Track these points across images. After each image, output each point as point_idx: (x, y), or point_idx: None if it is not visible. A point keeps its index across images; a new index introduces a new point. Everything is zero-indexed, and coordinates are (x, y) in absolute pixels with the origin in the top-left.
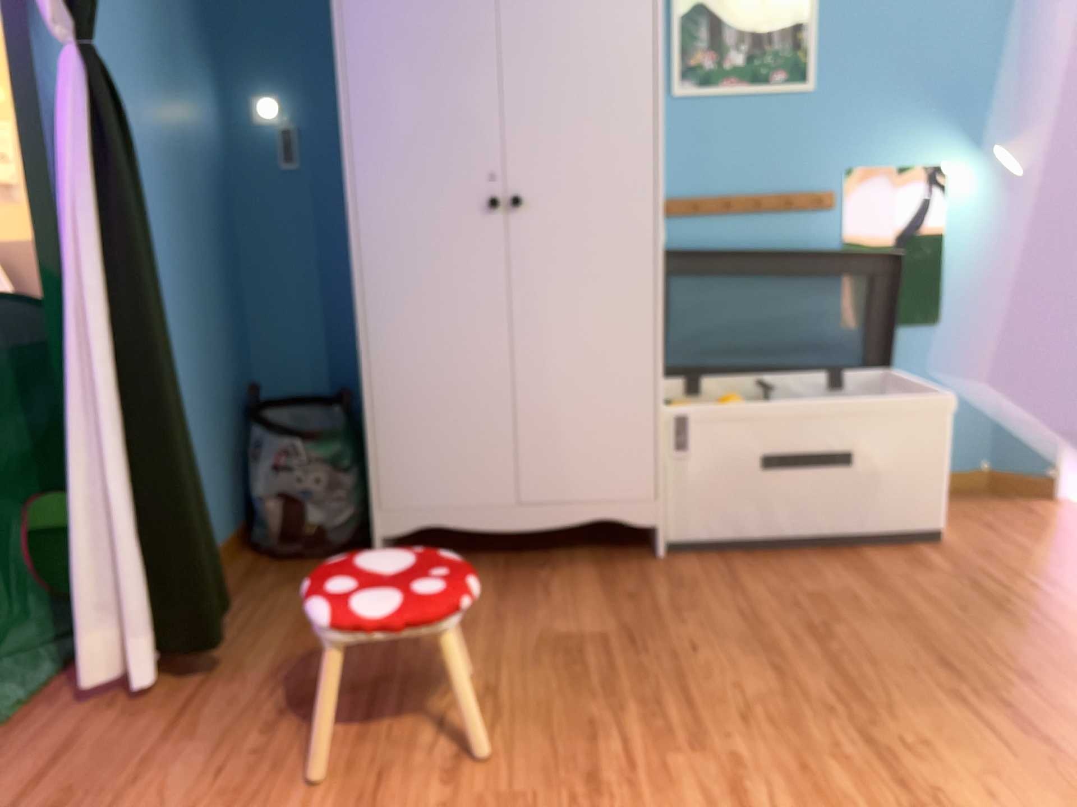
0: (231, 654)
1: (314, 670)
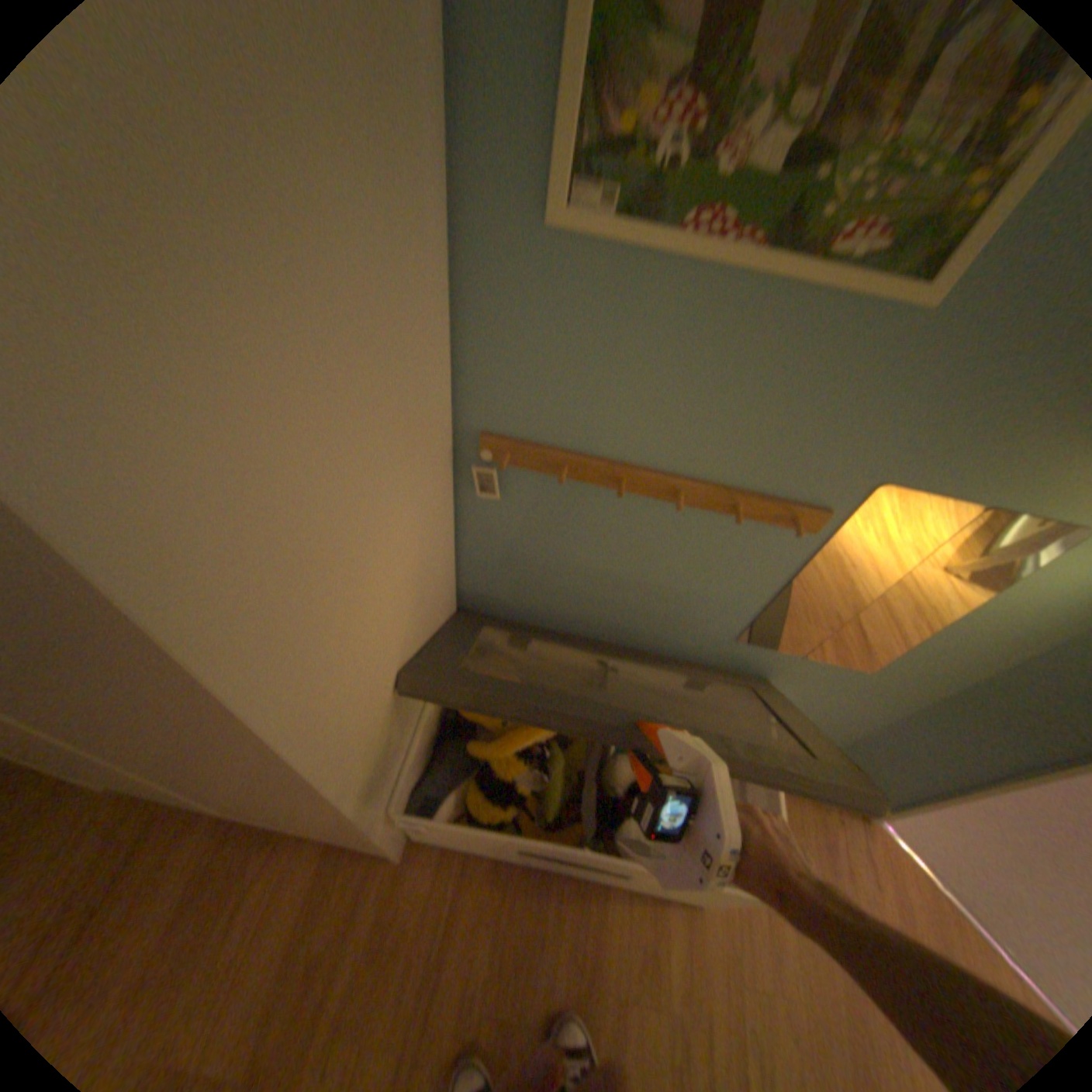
0: None
1: None
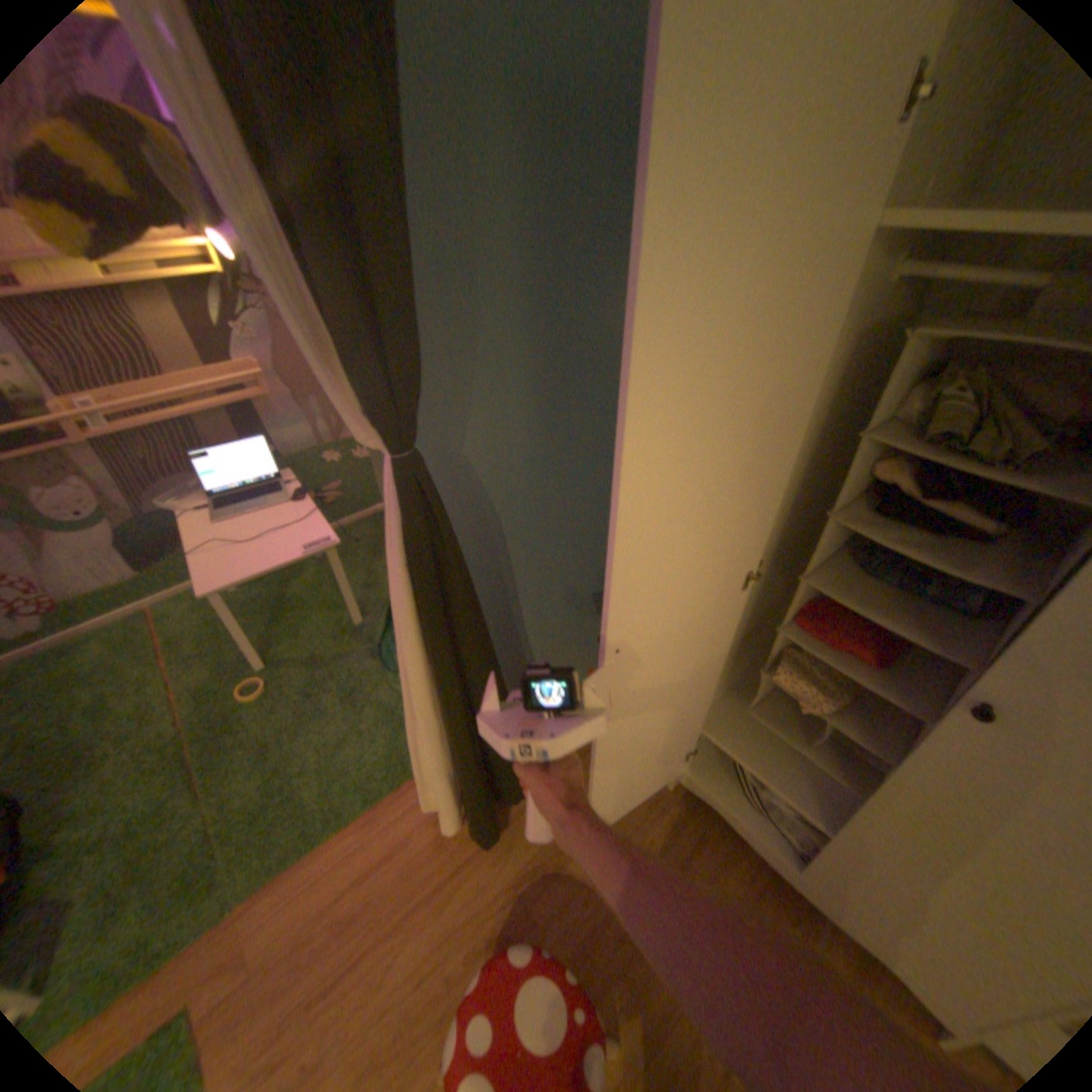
0: (518, 837)
1: (542, 921)
